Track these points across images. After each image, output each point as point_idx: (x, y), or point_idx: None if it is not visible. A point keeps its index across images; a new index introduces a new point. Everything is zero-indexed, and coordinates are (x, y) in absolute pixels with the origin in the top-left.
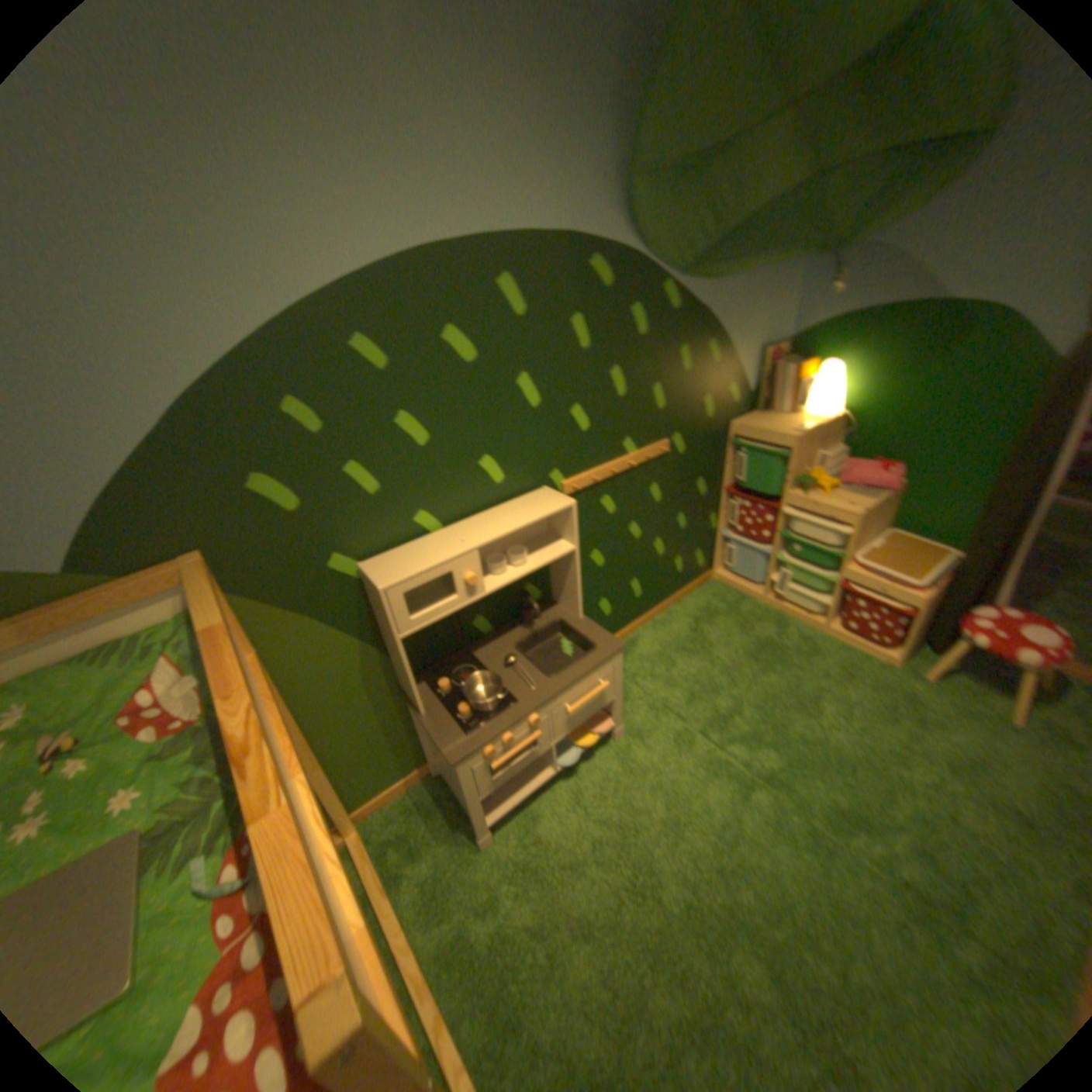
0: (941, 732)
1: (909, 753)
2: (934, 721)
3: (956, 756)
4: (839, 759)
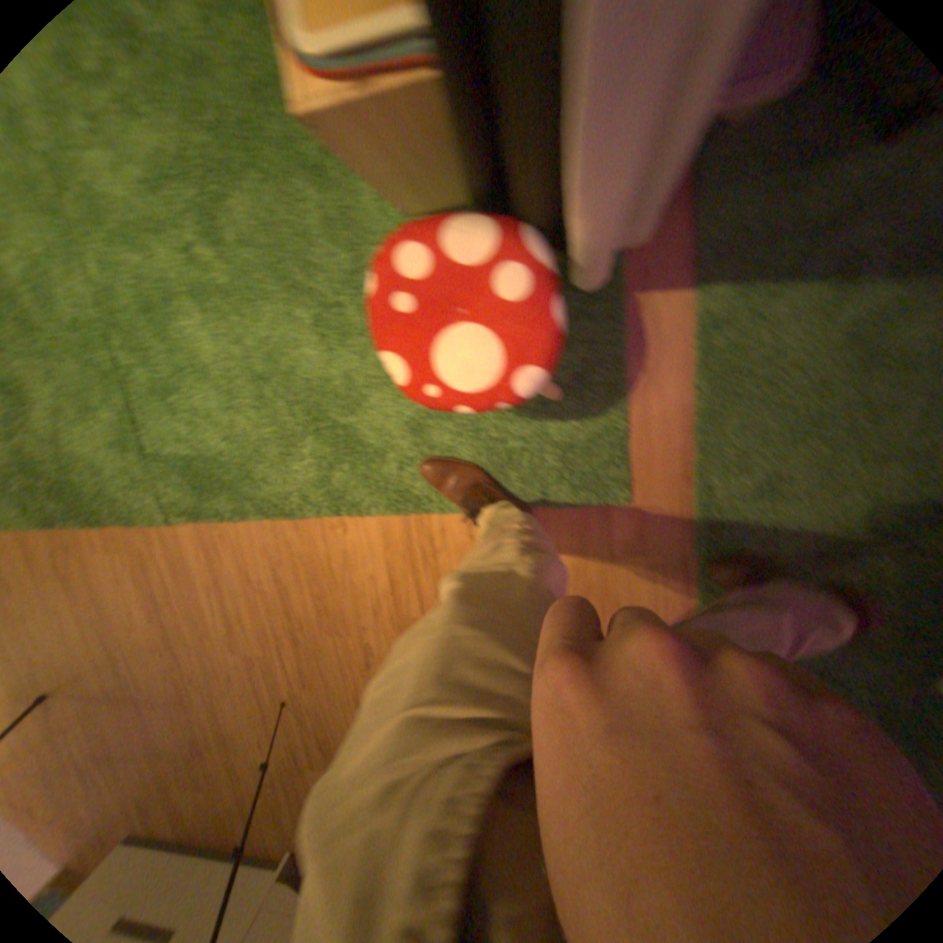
0: (332, 343)
1: (265, 335)
2: (343, 327)
3: (311, 376)
4: (179, 283)
